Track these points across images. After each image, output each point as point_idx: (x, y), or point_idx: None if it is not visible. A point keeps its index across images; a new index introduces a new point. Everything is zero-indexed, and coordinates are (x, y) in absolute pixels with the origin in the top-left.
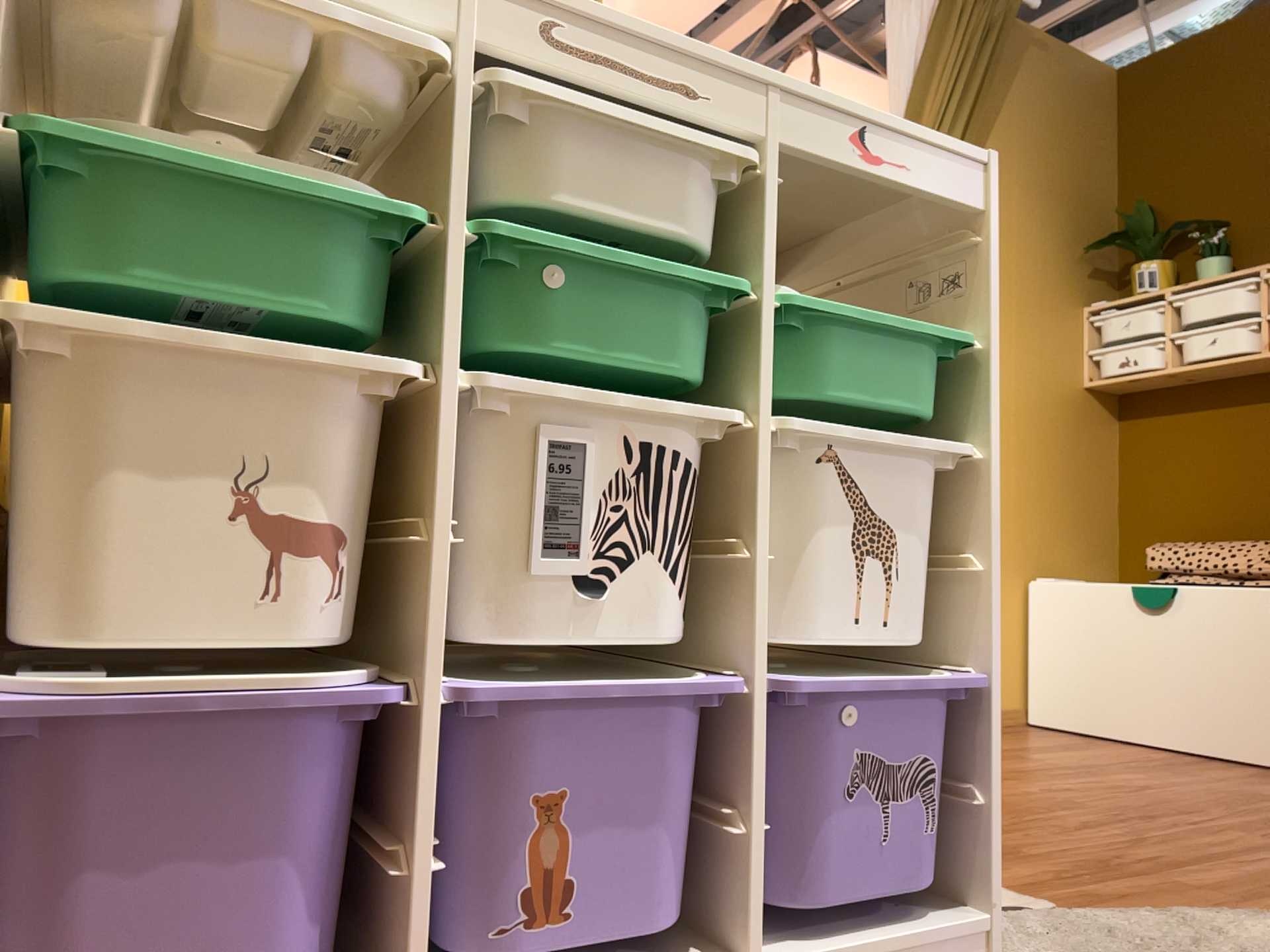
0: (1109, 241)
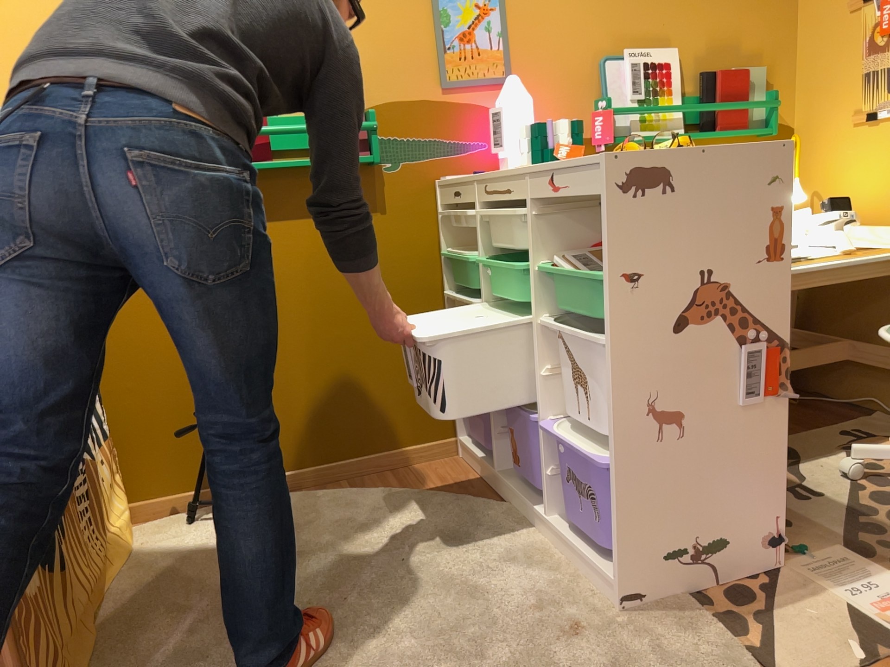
0: None
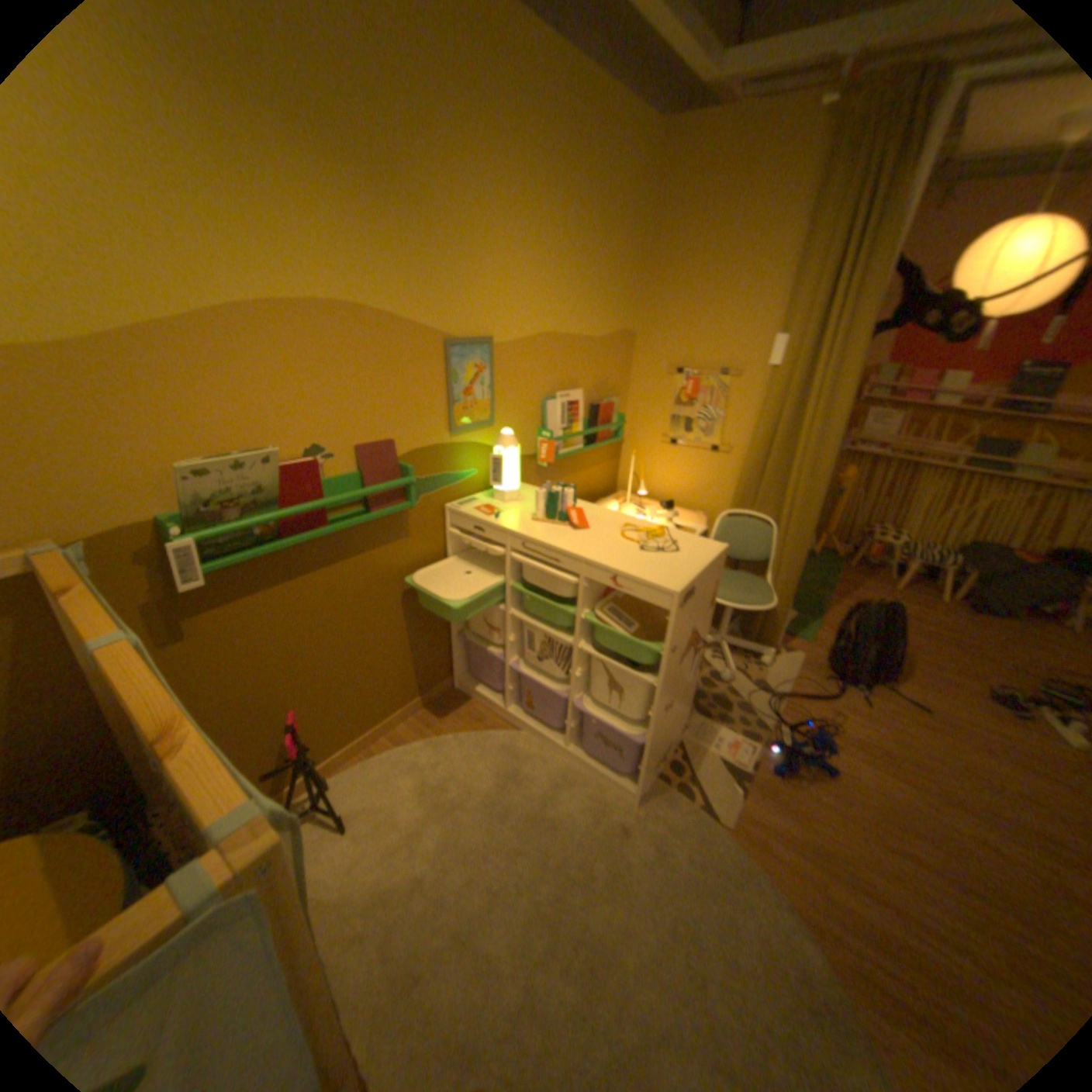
0: None
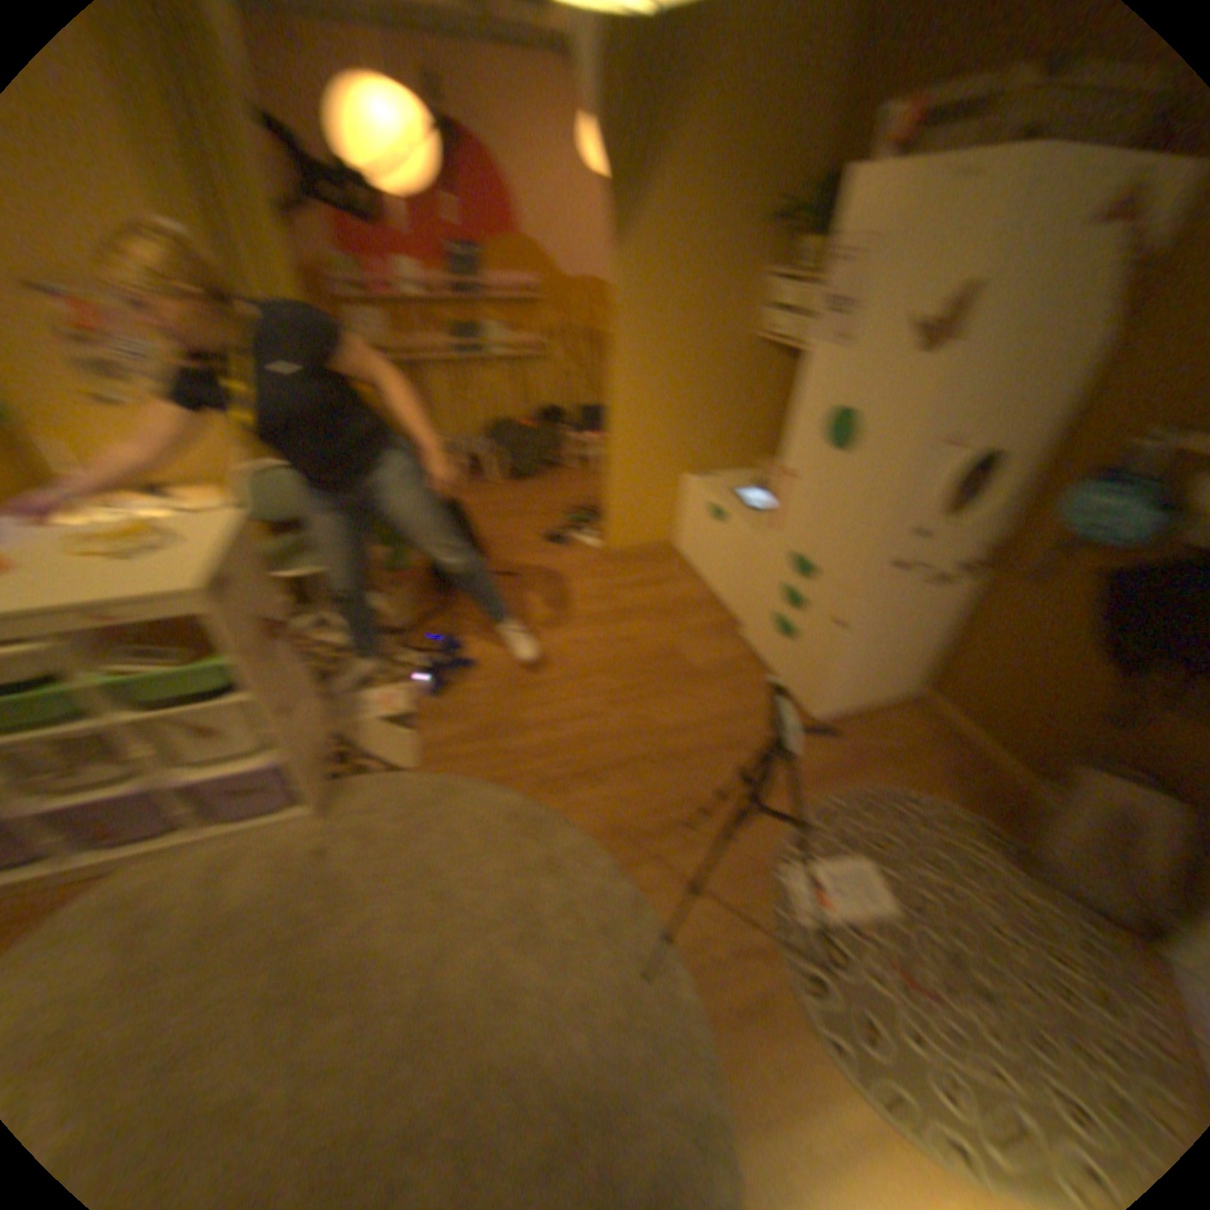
0: (795, 207)
